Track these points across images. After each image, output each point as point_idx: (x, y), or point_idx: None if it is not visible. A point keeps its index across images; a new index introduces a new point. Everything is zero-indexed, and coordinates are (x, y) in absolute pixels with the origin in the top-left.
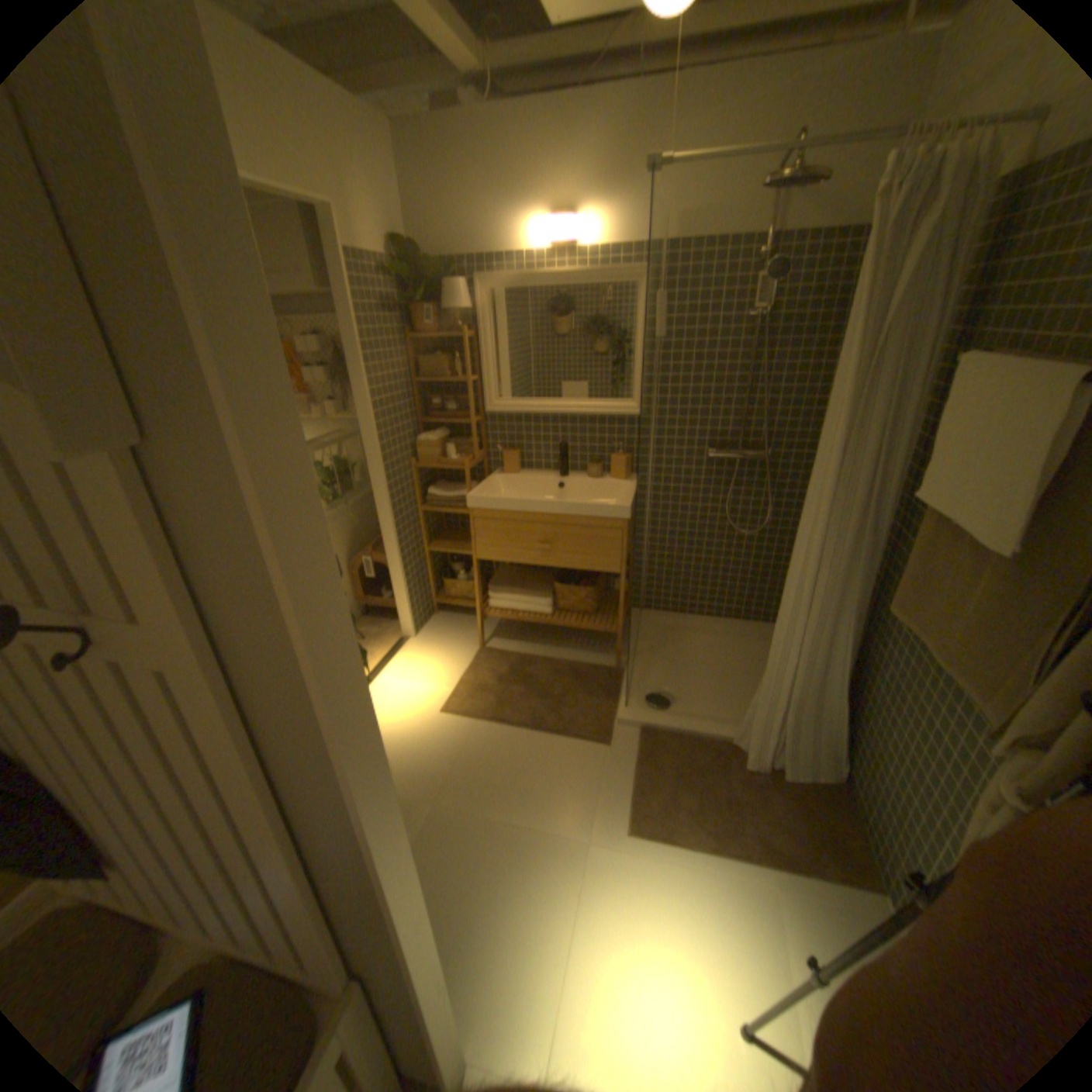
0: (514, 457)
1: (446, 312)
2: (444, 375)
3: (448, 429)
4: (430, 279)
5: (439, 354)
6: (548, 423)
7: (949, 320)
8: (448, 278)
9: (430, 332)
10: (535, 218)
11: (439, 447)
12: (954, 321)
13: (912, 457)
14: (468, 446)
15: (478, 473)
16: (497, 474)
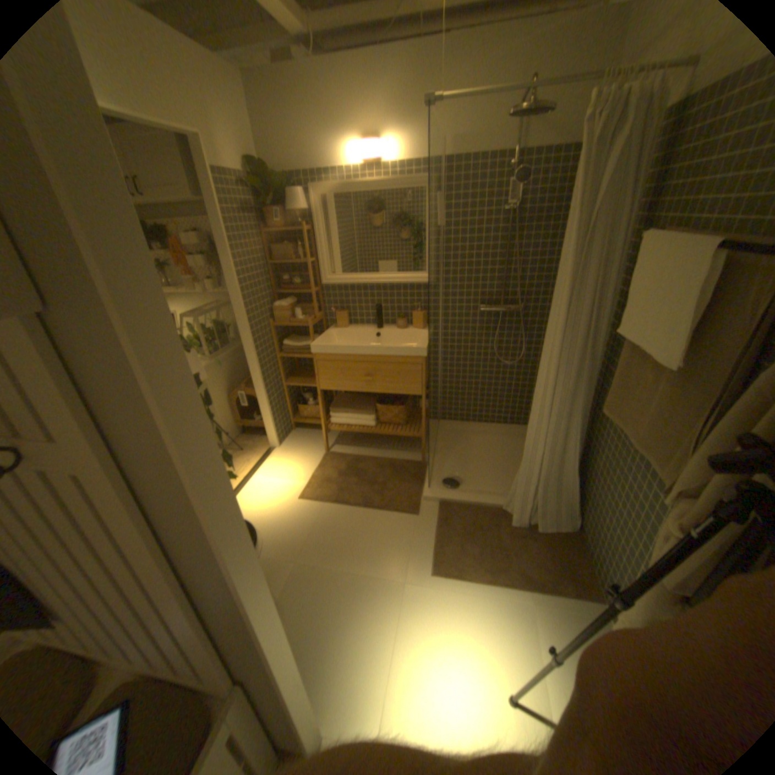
0: (346, 315)
1: (292, 211)
2: (292, 257)
3: (298, 297)
4: (278, 188)
5: (288, 242)
6: (369, 290)
7: (641, 208)
8: (292, 187)
9: (280, 227)
10: (352, 141)
11: (292, 310)
12: (644, 208)
13: (619, 304)
14: (312, 308)
15: (321, 328)
16: (334, 328)
